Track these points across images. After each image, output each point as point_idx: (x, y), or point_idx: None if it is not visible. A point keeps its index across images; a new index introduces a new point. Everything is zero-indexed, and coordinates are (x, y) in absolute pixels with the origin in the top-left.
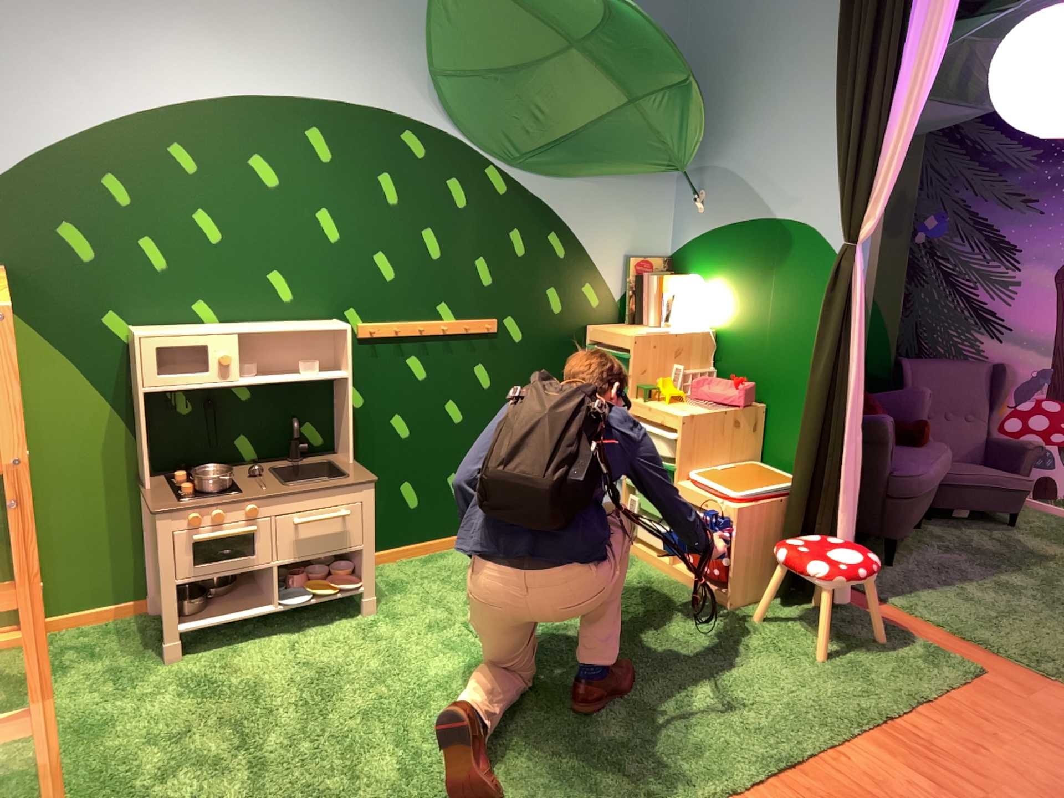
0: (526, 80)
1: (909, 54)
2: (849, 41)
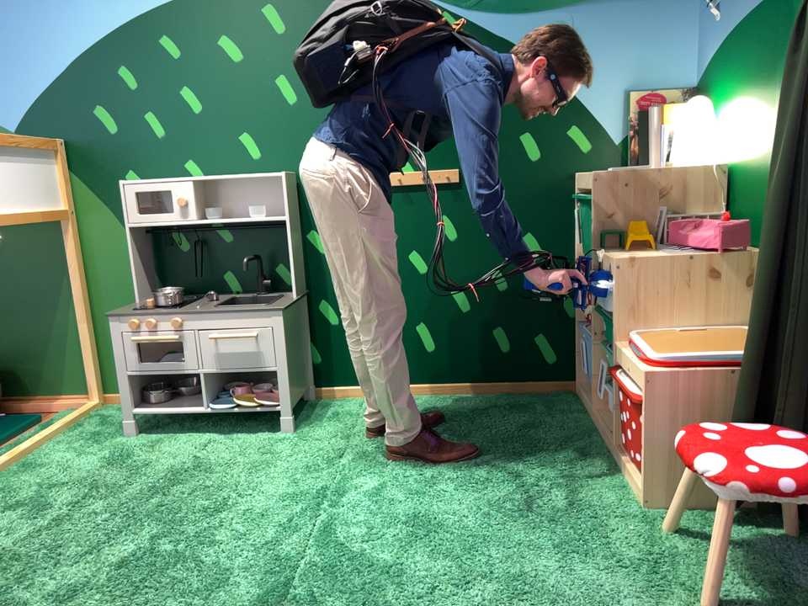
0: None
1: None
2: None
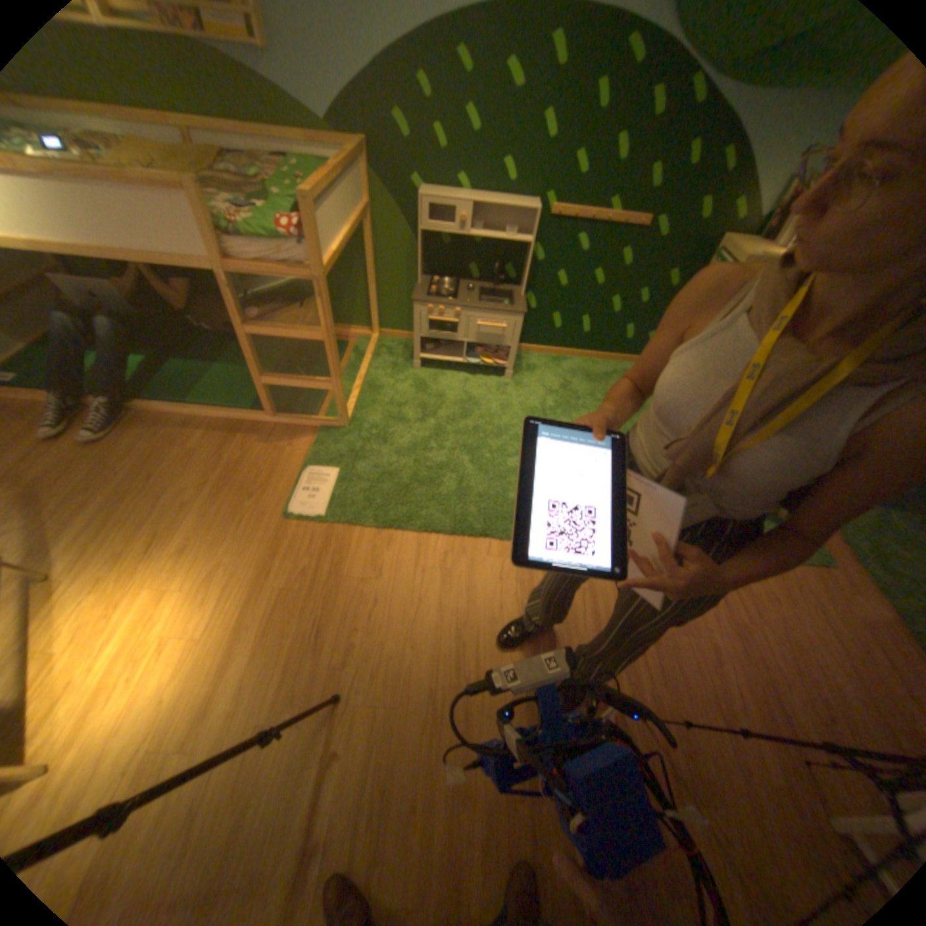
0: None
1: None
2: None
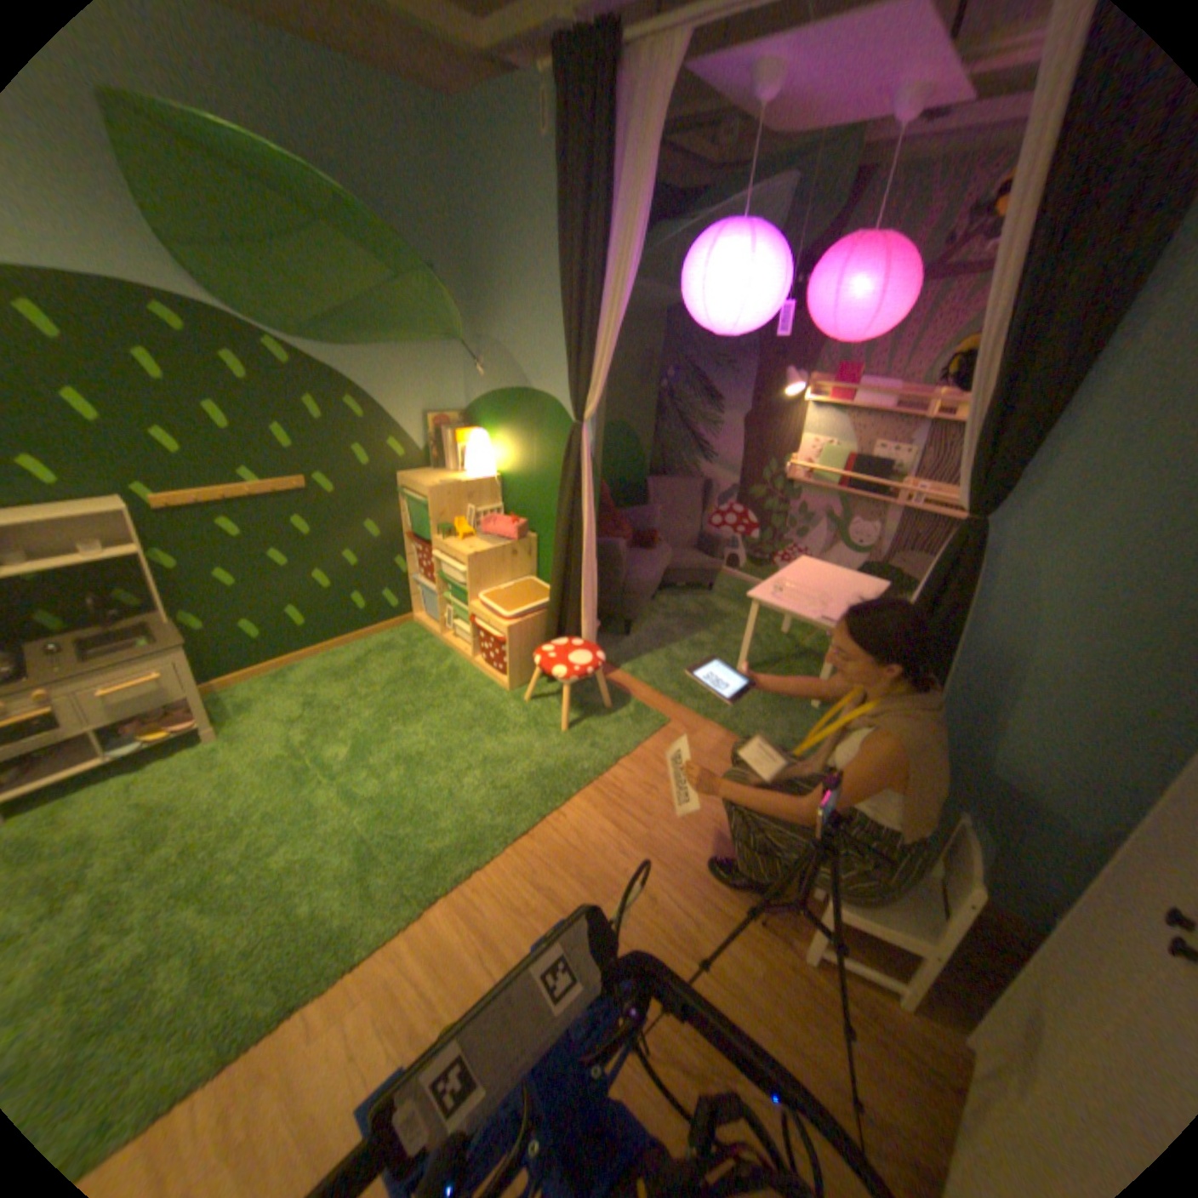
0: (277, 244)
1: (622, 251)
2: (572, 231)
